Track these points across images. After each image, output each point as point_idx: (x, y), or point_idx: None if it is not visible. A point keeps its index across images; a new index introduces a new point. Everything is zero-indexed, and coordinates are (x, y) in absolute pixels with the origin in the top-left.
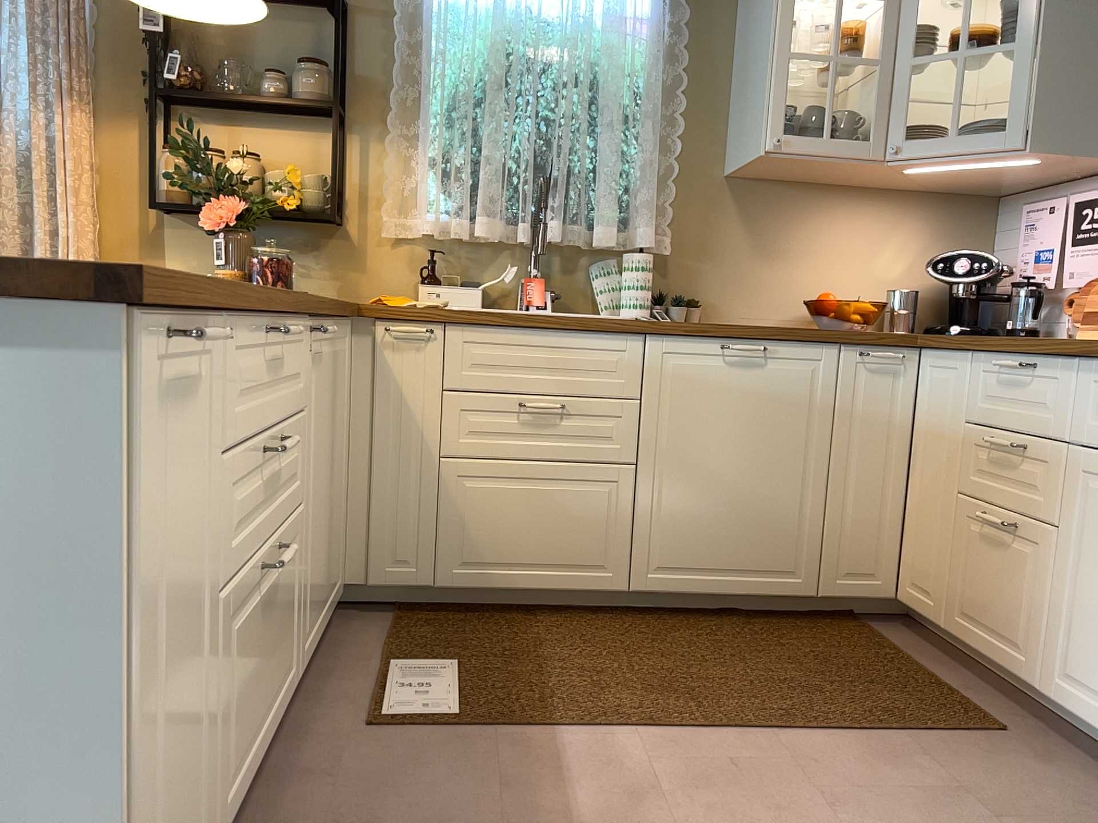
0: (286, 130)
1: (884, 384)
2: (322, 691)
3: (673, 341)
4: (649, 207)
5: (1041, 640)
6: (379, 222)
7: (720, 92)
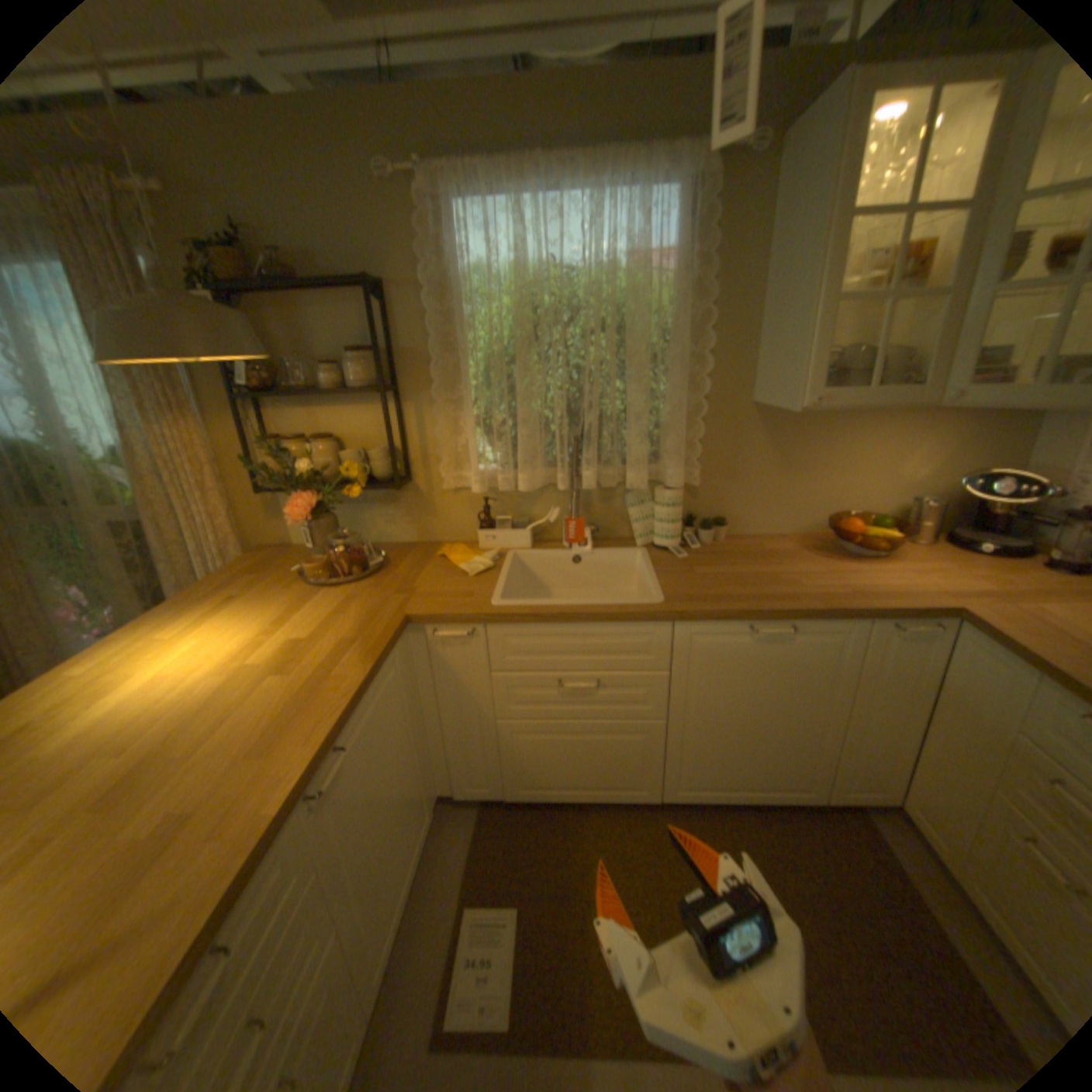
0: (349, 404)
1: (917, 650)
2: (407, 965)
3: (701, 625)
4: (677, 445)
5: None
6: (439, 475)
7: (751, 316)
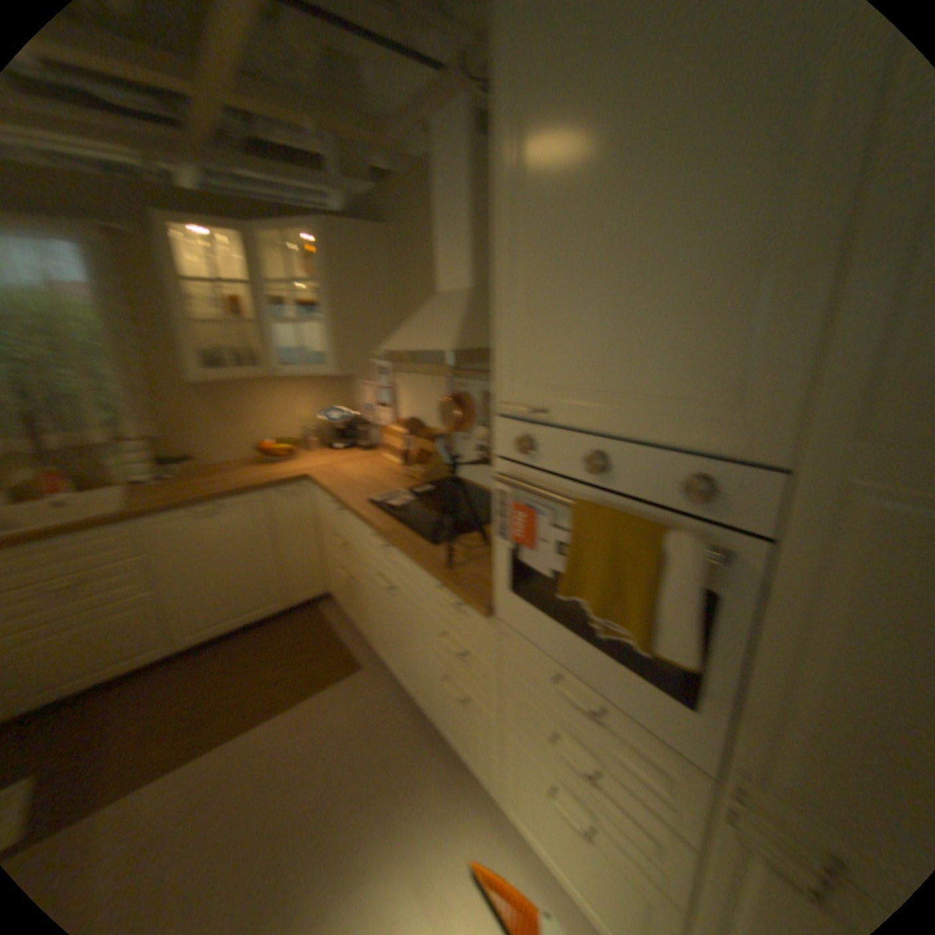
0: None
1: (288, 501)
2: None
3: (142, 519)
4: (120, 410)
5: (363, 626)
6: None
7: (154, 326)
